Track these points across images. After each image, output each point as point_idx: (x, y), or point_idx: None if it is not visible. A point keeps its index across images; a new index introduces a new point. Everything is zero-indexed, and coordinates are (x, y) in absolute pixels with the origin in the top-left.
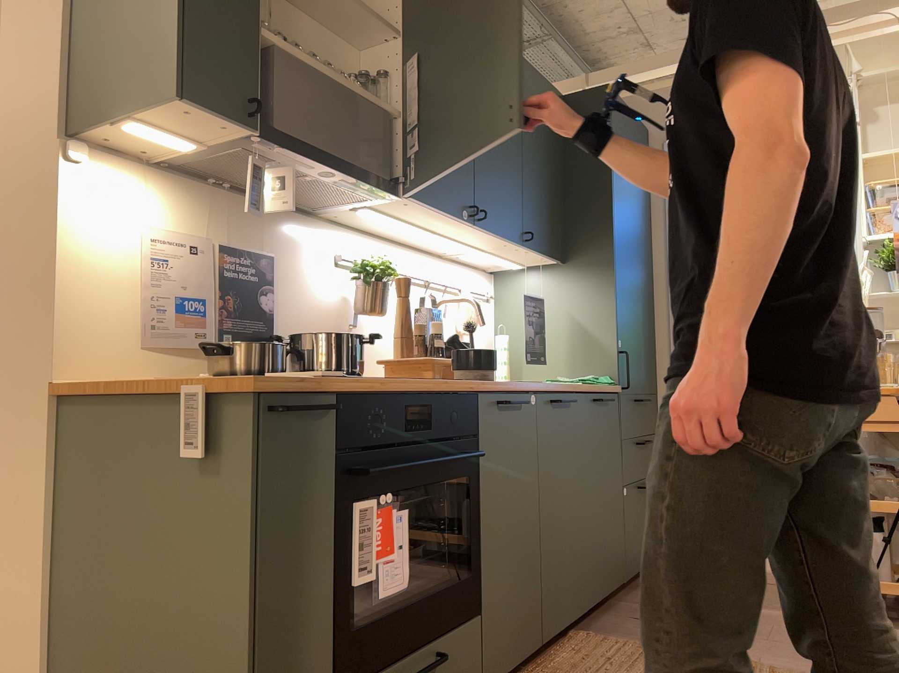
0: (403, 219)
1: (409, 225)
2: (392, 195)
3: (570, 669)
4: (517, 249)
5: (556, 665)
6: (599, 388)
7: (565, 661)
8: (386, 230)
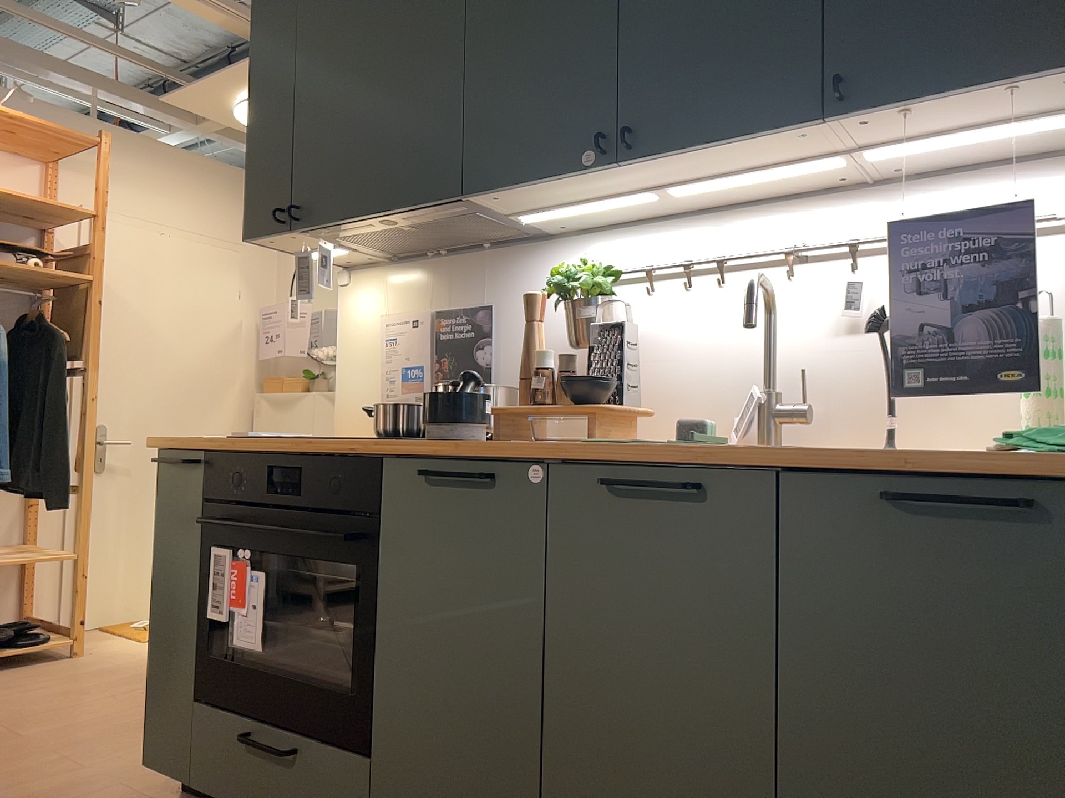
0: (576, 202)
1: (607, 202)
2: (469, 201)
3: None
4: (873, 124)
5: None
6: (974, 461)
7: None
8: (653, 209)
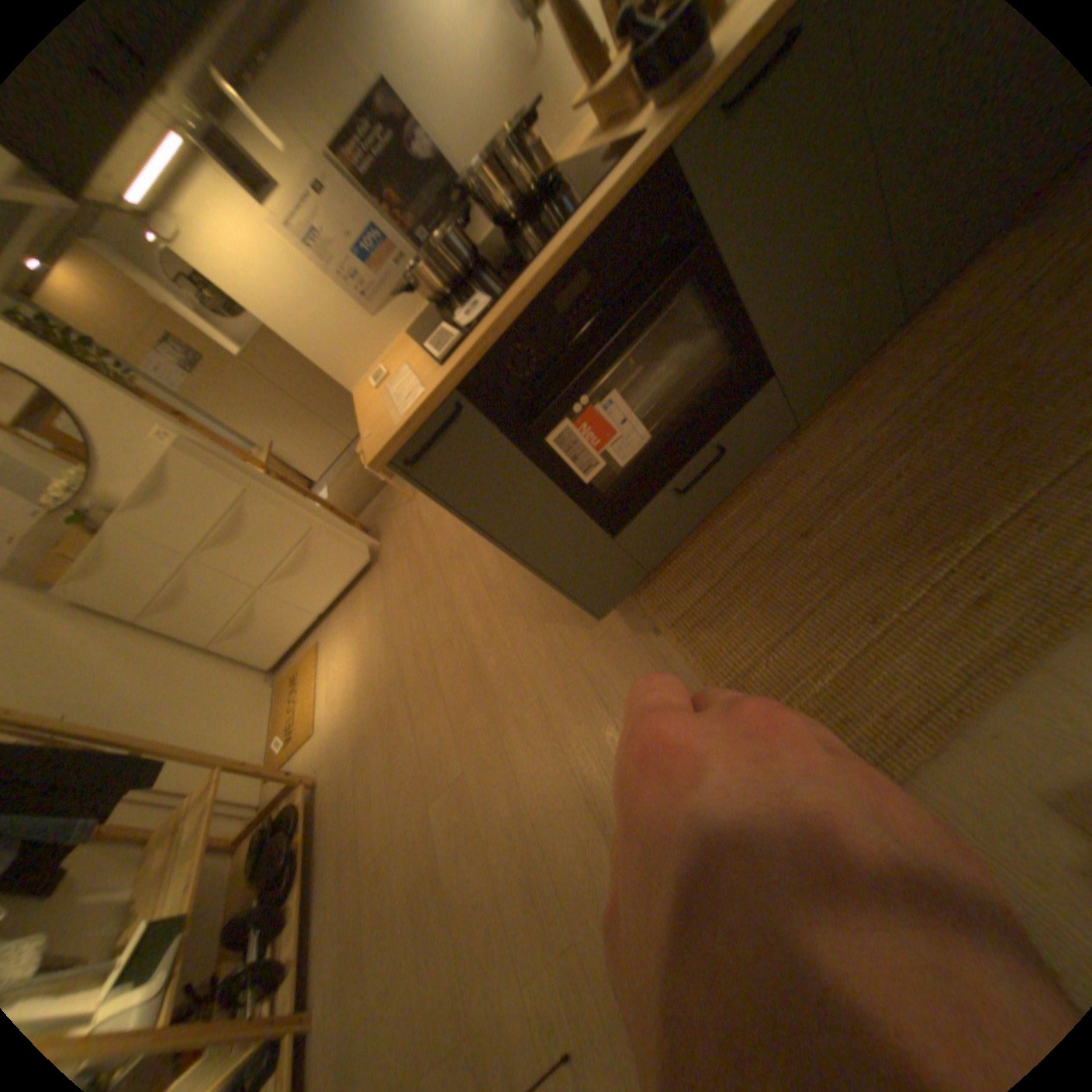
0: None
1: None
2: None
3: (950, 327)
4: None
5: (934, 321)
6: None
7: (952, 308)
8: None
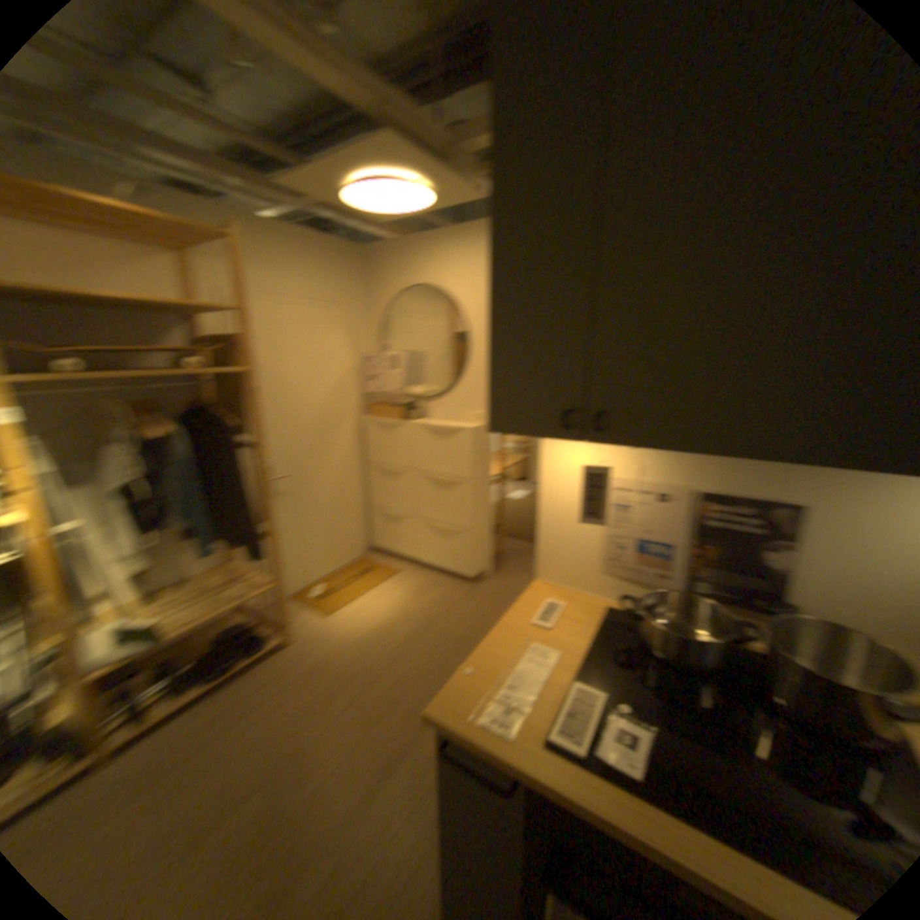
0: None
1: None
2: None
3: None
4: None
5: None
6: None
7: None
8: None
